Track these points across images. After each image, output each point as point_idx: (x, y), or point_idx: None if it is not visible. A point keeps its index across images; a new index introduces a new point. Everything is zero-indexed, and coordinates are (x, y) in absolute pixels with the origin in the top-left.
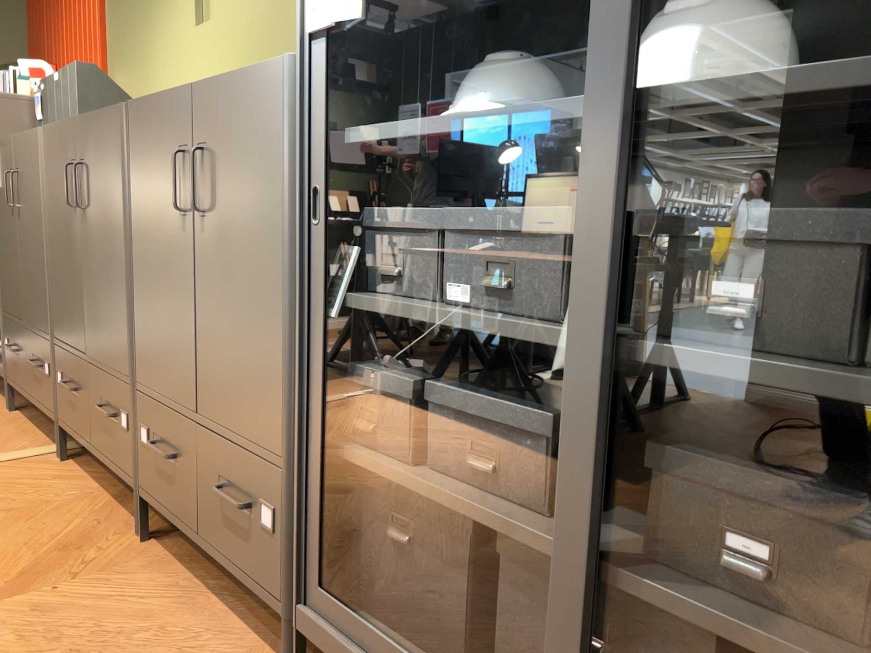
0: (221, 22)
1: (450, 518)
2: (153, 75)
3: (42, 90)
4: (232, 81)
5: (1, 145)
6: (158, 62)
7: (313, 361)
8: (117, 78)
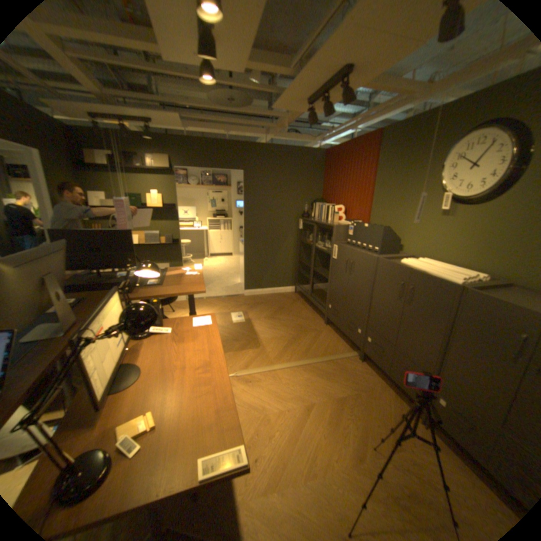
0: (465, 219)
1: None
2: (403, 223)
3: (353, 224)
4: None
5: (341, 246)
6: (408, 219)
7: None
8: (377, 216)
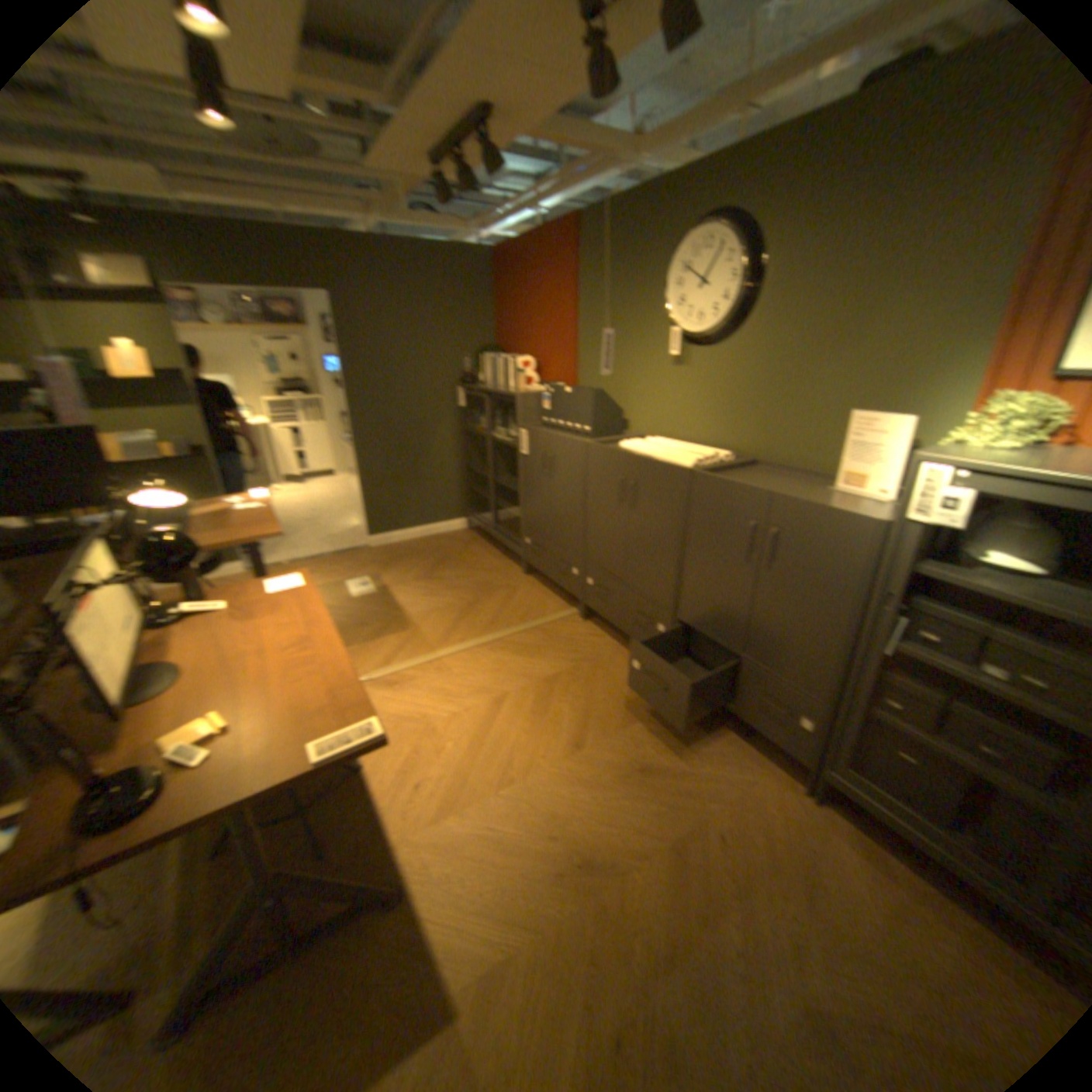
0: (699, 369)
1: (950, 761)
2: (623, 382)
3: (547, 389)
4: (817, 509)
5: (530, 431)
6: (628, 375)
7: (866, 670)
8: (585, 372)
